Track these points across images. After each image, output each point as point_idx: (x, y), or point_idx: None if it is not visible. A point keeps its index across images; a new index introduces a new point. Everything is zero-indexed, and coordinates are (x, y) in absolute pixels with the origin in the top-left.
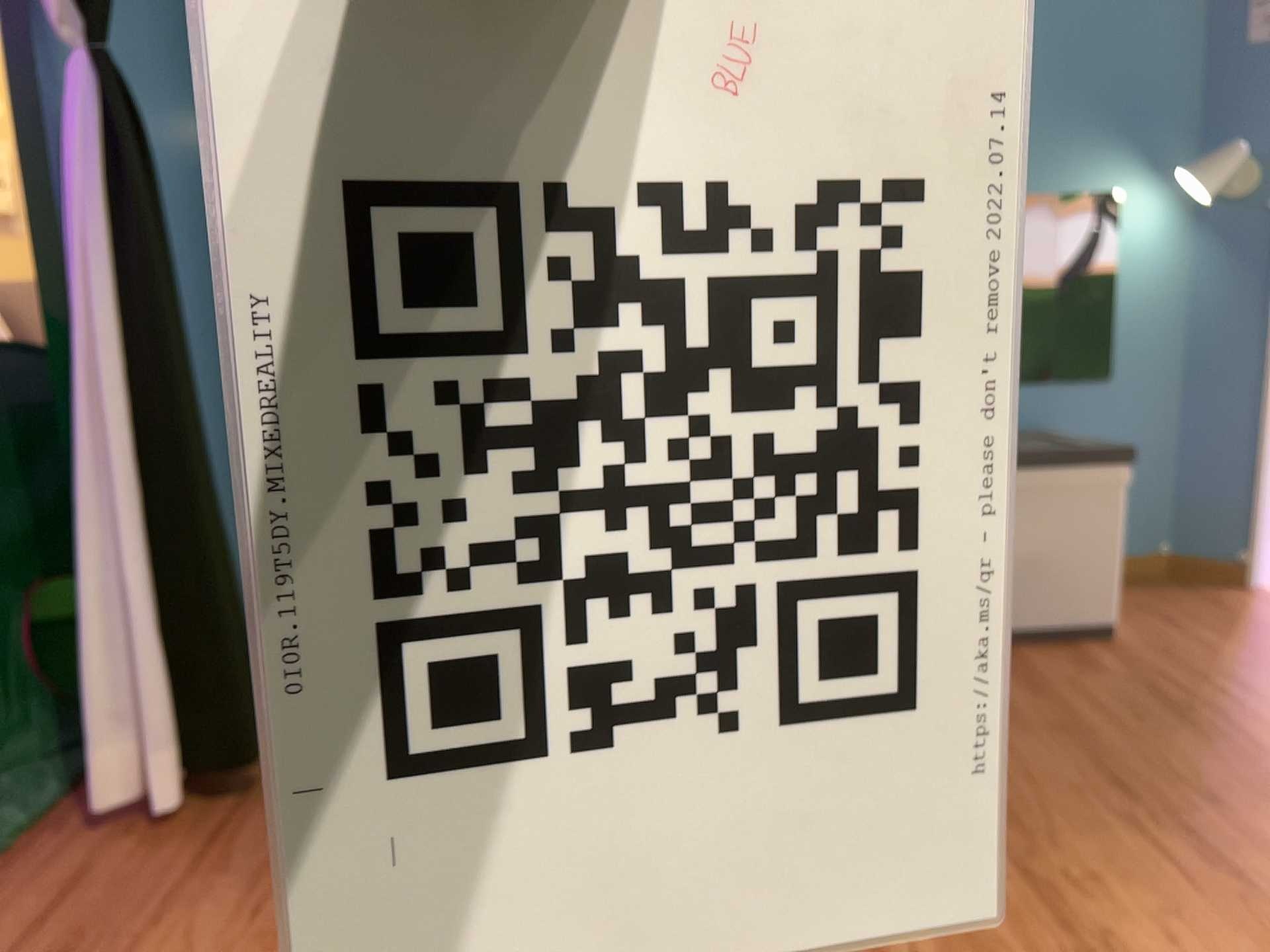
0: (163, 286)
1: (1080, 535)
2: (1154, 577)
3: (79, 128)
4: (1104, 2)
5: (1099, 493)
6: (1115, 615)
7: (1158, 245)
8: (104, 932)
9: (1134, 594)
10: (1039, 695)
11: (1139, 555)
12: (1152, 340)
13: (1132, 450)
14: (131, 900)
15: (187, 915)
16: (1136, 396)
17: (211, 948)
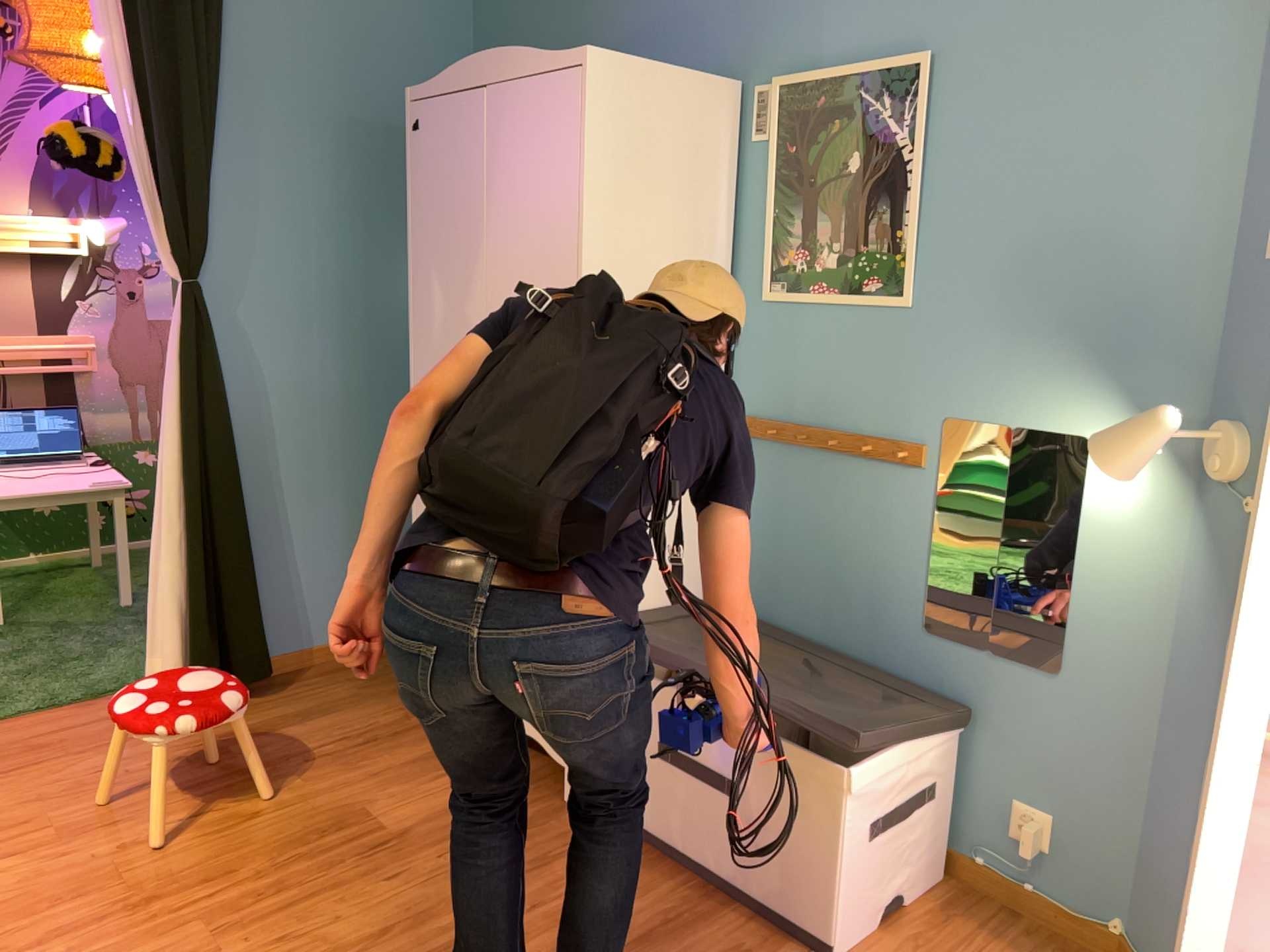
0: (210, 412)
1: (806, 824)
2: (1083, 950)
3: (175, 323)
4: (1081, 198)
5: (824, 787)
6: (837, 935)
7: (1132, 518)
8: (70, 746)
9: (1006, 947)
10: (642, 949)
11: (1075, 911)
12: (1114, 641)
13: (1078, 773)
14: (98, 739)
15: (92, 757)
16: (1087, 705)
17: (68, 776)
